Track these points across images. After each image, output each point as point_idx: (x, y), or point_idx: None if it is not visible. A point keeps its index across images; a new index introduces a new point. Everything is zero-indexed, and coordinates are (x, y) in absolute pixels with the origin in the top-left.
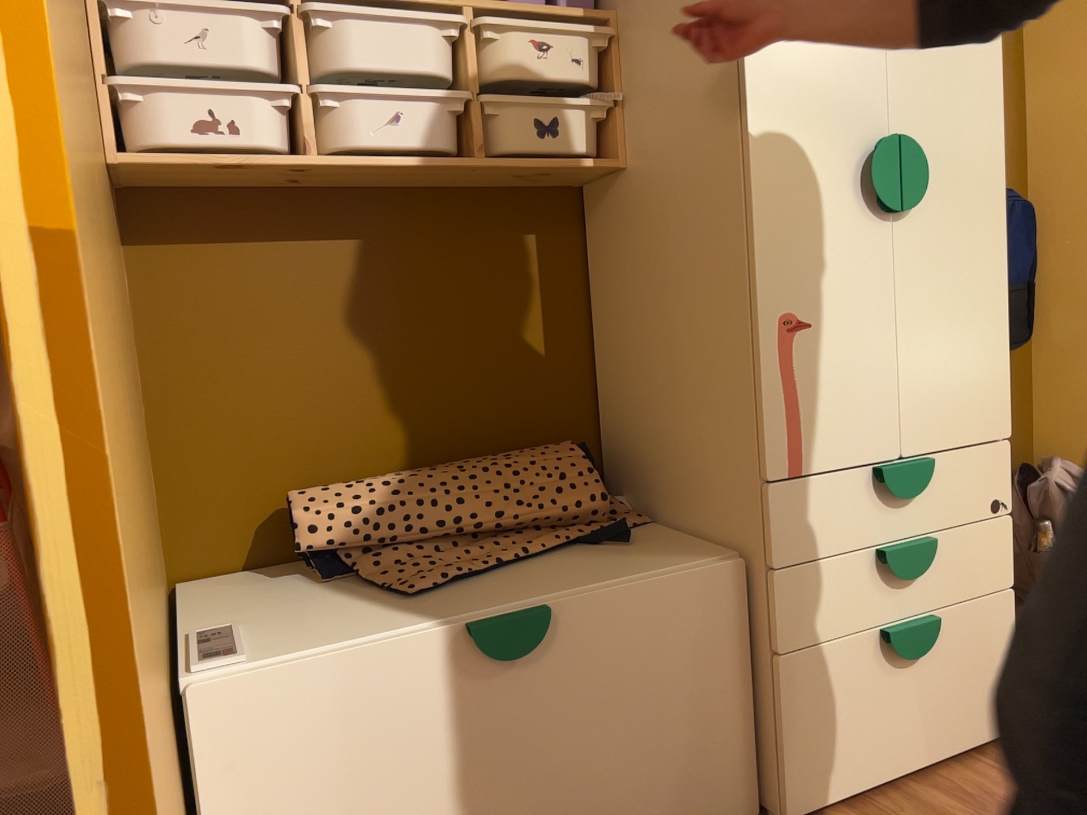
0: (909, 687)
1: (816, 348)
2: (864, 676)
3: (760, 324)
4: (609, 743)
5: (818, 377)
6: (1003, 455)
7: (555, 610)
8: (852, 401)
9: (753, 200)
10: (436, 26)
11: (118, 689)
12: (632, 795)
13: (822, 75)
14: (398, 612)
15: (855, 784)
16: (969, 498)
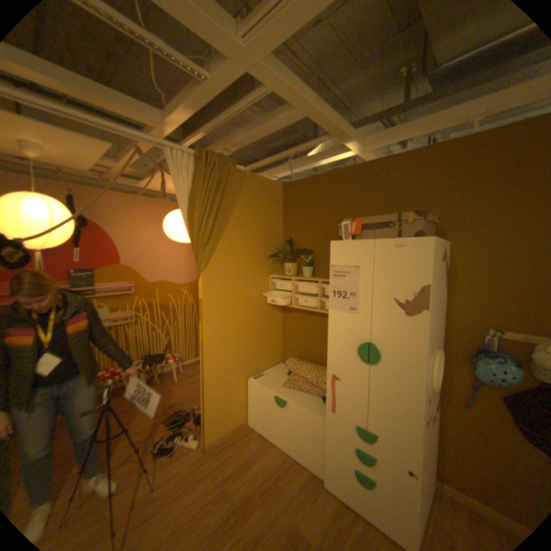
0: (365, 494)
1: (341, 386)
2: (349, 476)
3: (328, 373)
4: (295, 434)
5: (341, 393)
6: (416, 460)
7: (288, 403)
8: (351, 405)
9: (328, 346)
10: (313, 284)
11: (204, 377)
12: (298, 448)
13: (348, 322)
14: (278, 387)
15: (344, 499)
16: (396, 461)
